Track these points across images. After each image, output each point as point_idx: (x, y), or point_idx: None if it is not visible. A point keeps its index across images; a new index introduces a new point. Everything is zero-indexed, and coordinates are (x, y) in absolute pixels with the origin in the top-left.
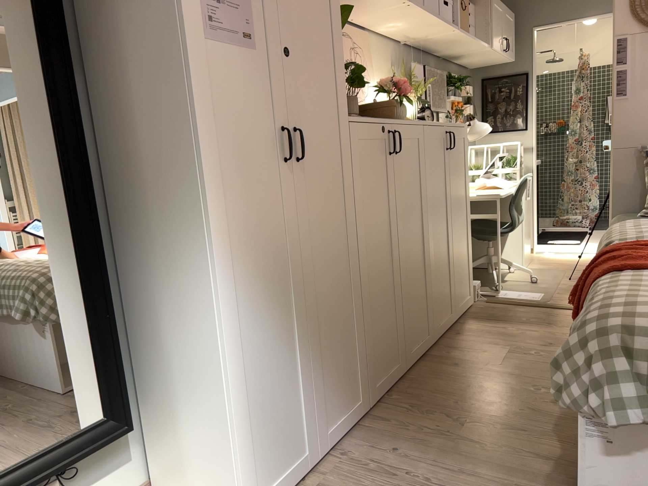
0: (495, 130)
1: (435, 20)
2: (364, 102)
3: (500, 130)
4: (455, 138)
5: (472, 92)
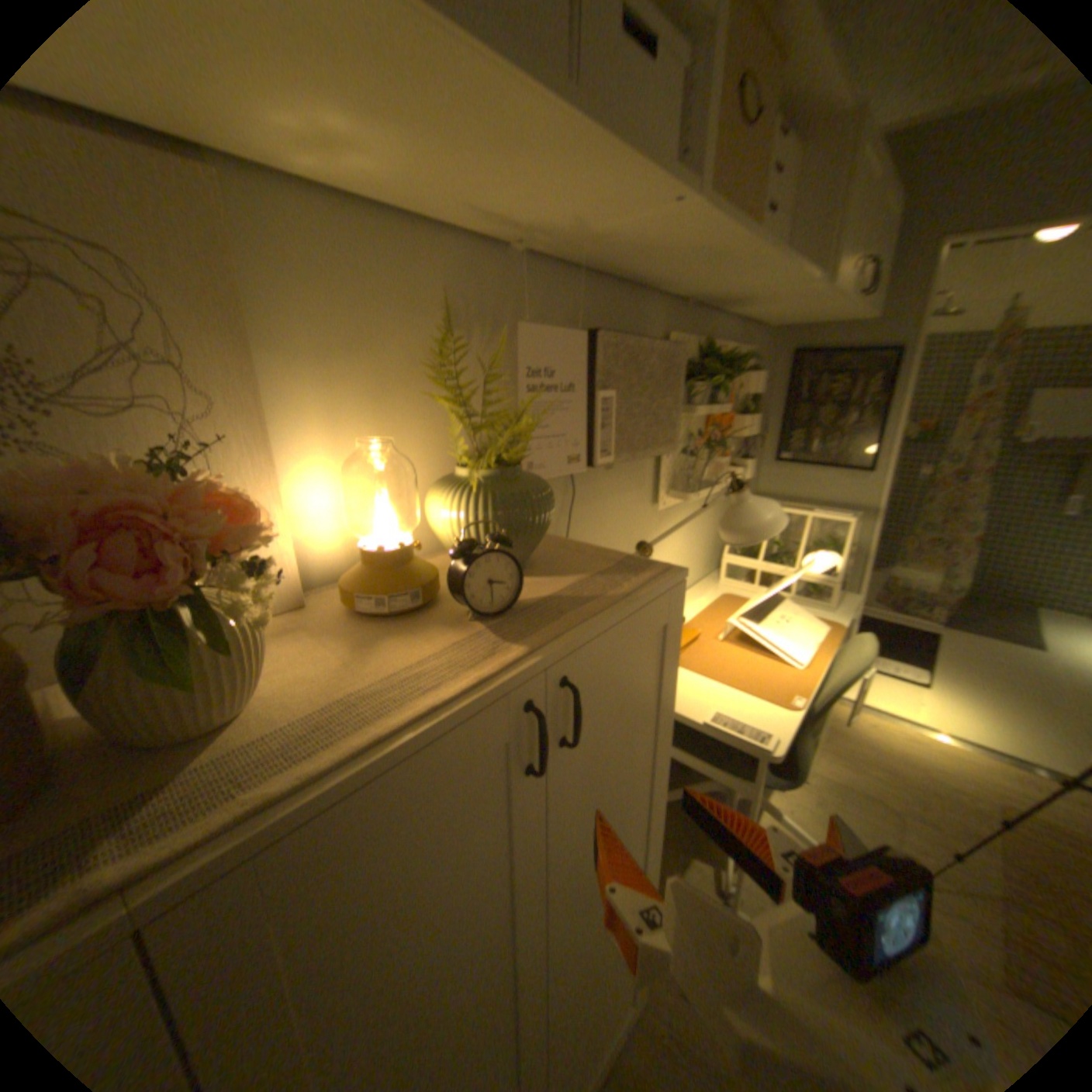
0: (809, 461)
1: (549, 99)
2: None
3: (818, 463)
4: (625, 652)
5: (773, 375)
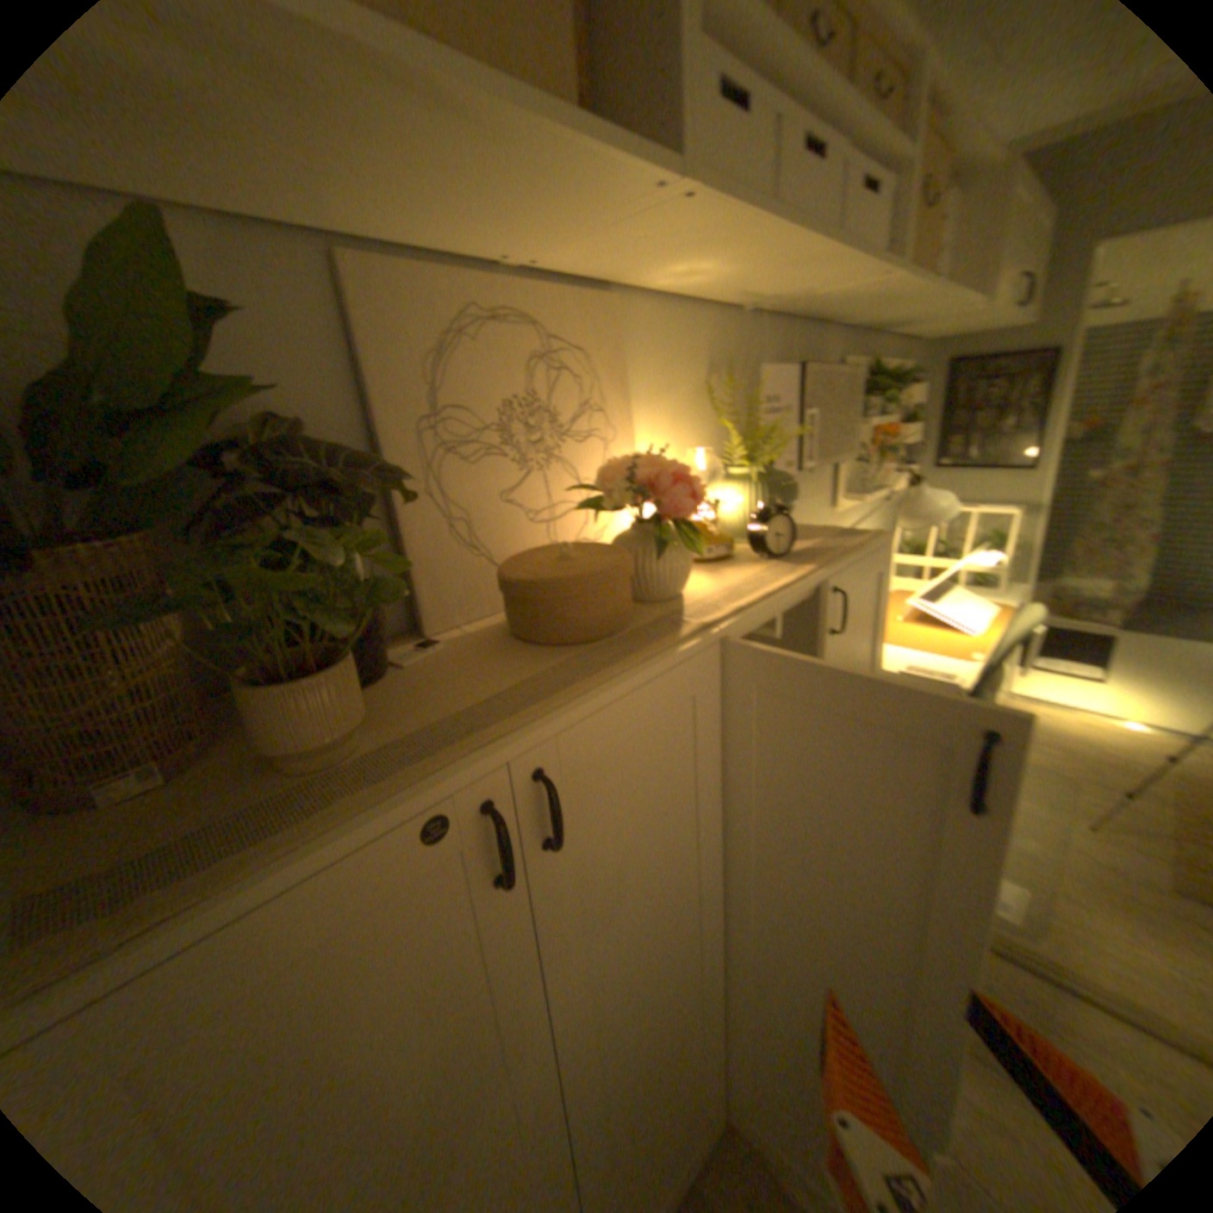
0: (970, 466)
1: (835, 247)
2: (518, 575)
3: (979, 467)
4: (861, 586)
5: (931, 386)
